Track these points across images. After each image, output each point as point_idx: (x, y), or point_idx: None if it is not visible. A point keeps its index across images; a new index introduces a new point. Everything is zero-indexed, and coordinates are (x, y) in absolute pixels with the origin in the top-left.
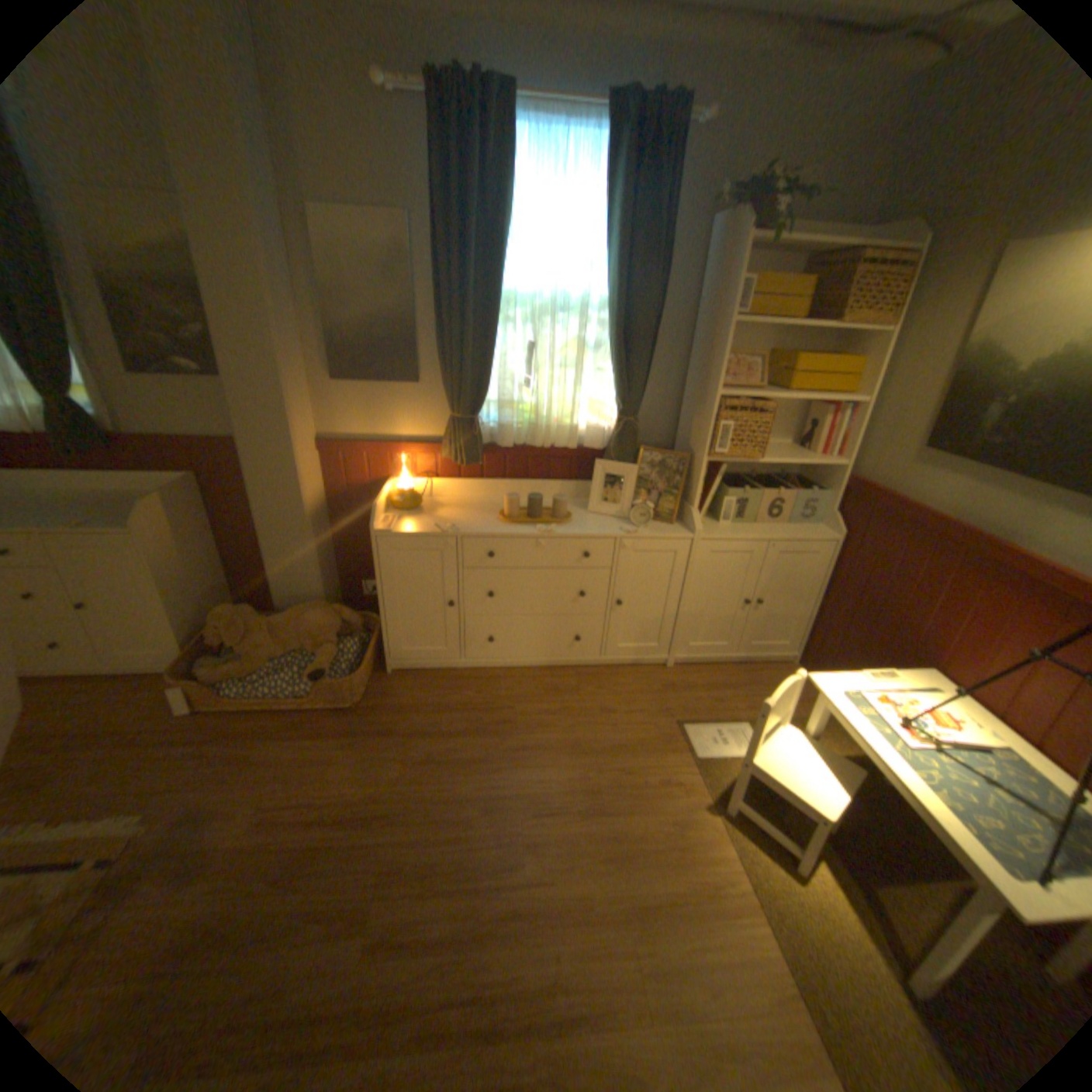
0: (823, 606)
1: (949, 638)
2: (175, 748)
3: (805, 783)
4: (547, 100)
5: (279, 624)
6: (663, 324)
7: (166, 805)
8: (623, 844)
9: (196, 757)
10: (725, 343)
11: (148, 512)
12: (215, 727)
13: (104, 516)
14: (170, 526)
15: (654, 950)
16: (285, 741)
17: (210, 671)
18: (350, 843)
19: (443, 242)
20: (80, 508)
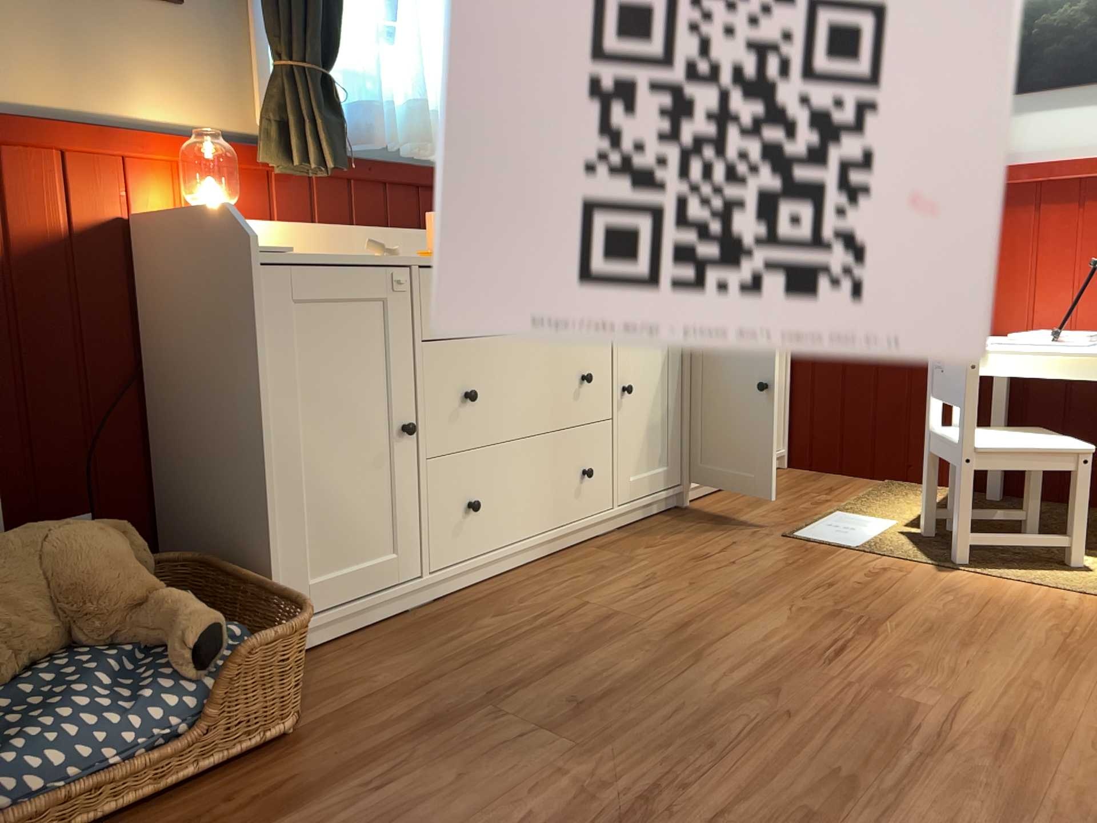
0: (793, 363)
1: None
2: None
3: (1024, 441)
4: None
5: None
6: None
7: None
8: (939, 626)
9: None
10: None
11: None
12: None
13: None
14: None
15: None
16: None
17: None
18: None
19: None
20: None
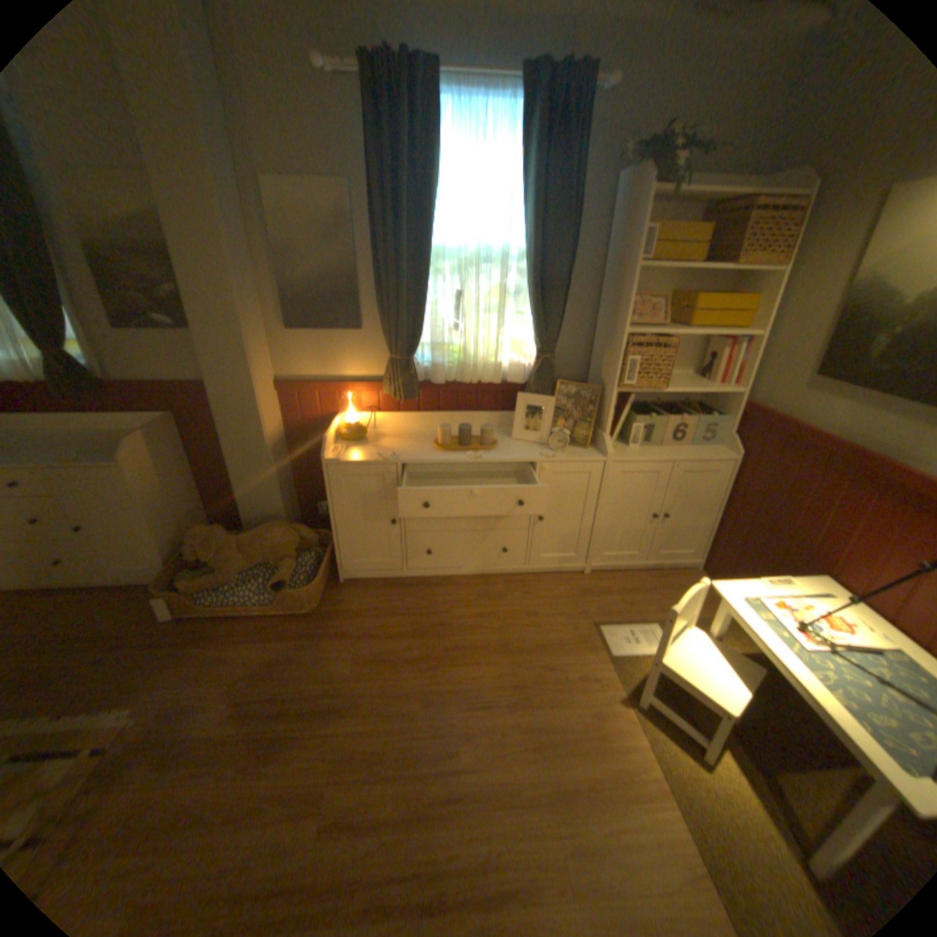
0: (723, 518)
1: (841, 548)
2: (159, 650)
3: (710, 680)
4: (467, 74)
5: (246, 542)
6: (575, 271)
7: (152, 700)
8: (547, 734)
9: (177, 658)
10: (631, 286)
11: (133, 447)
12: (193, 631)
13: (96, 452)
14: (152, 459)
15: (575, 831)
16: (252, 643)
17: (188, 583)
18: (308, 733)
19: (379, 205)
20: (77, 445)
